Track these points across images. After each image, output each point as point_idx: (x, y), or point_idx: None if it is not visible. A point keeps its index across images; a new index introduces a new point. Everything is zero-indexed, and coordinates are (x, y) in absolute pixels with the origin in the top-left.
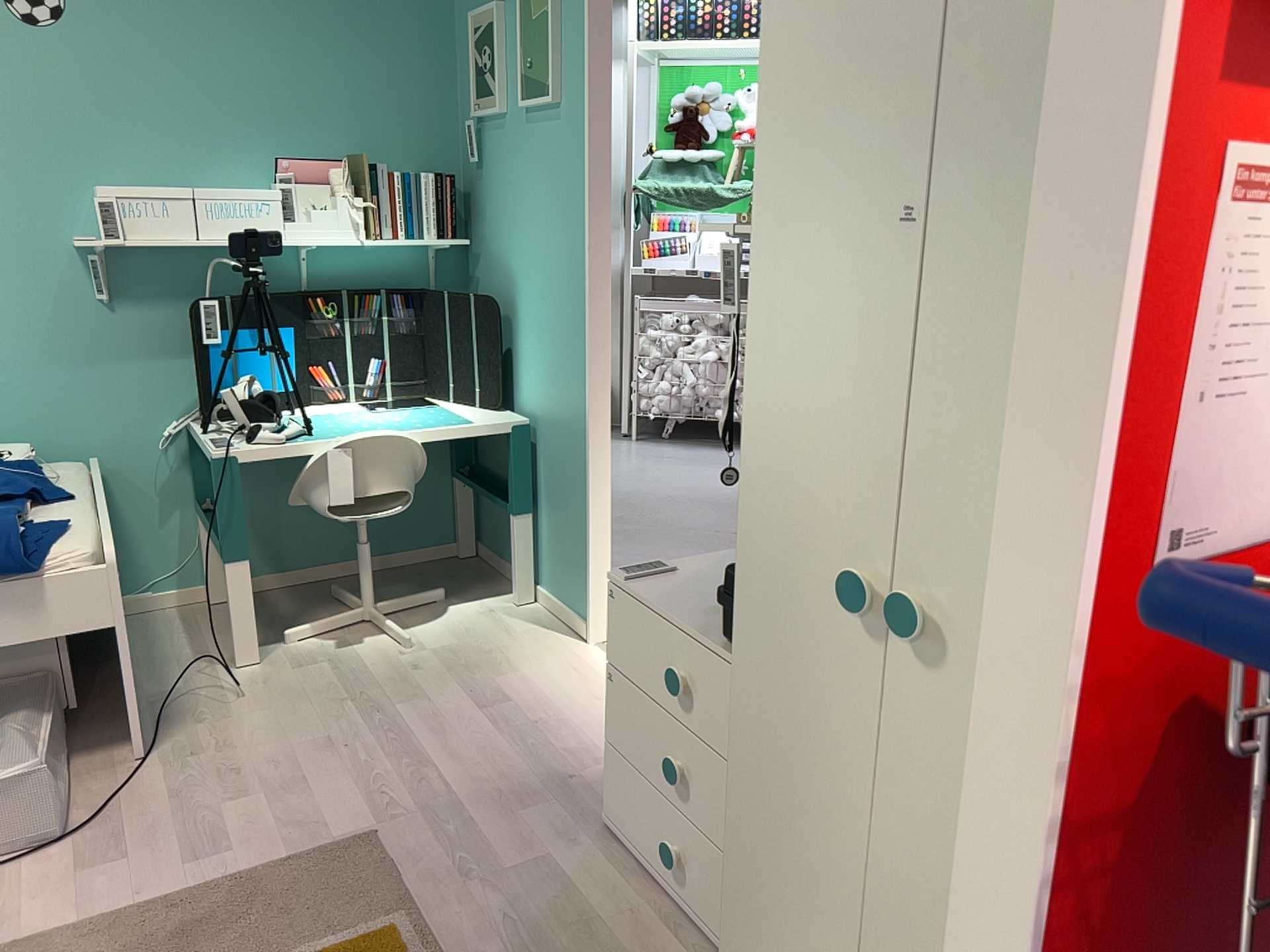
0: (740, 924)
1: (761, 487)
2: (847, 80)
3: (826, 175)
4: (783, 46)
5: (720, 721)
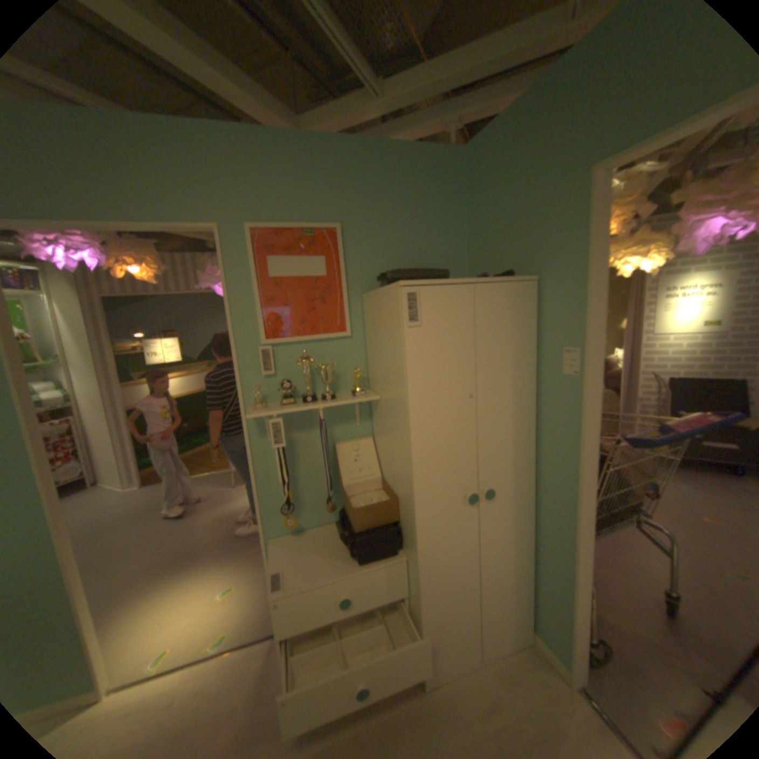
0: (433, 641)
1: (425, 493)
2: (446, 366)
3: (441, 392)
4: (418, 356)
5: (371, 597)
